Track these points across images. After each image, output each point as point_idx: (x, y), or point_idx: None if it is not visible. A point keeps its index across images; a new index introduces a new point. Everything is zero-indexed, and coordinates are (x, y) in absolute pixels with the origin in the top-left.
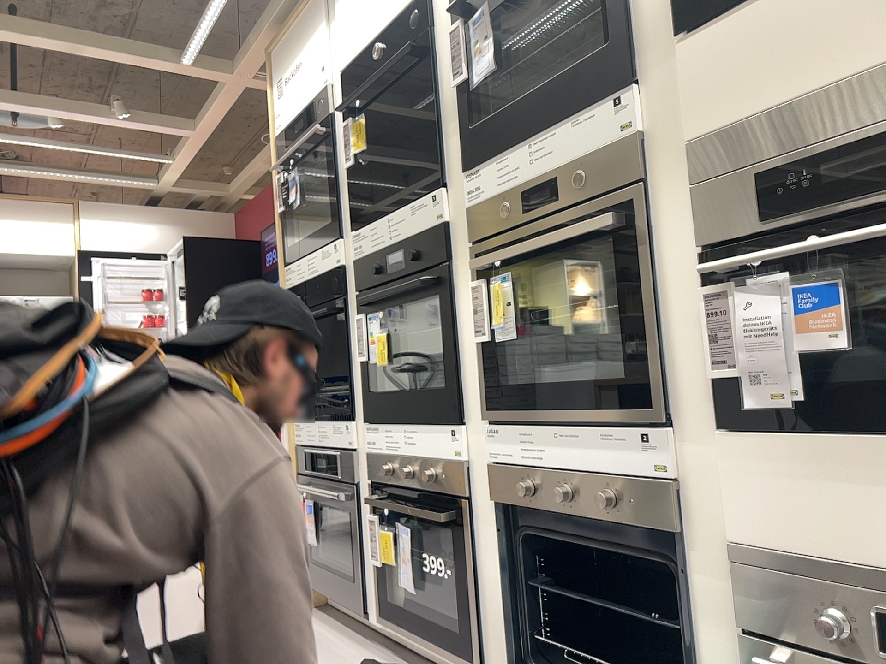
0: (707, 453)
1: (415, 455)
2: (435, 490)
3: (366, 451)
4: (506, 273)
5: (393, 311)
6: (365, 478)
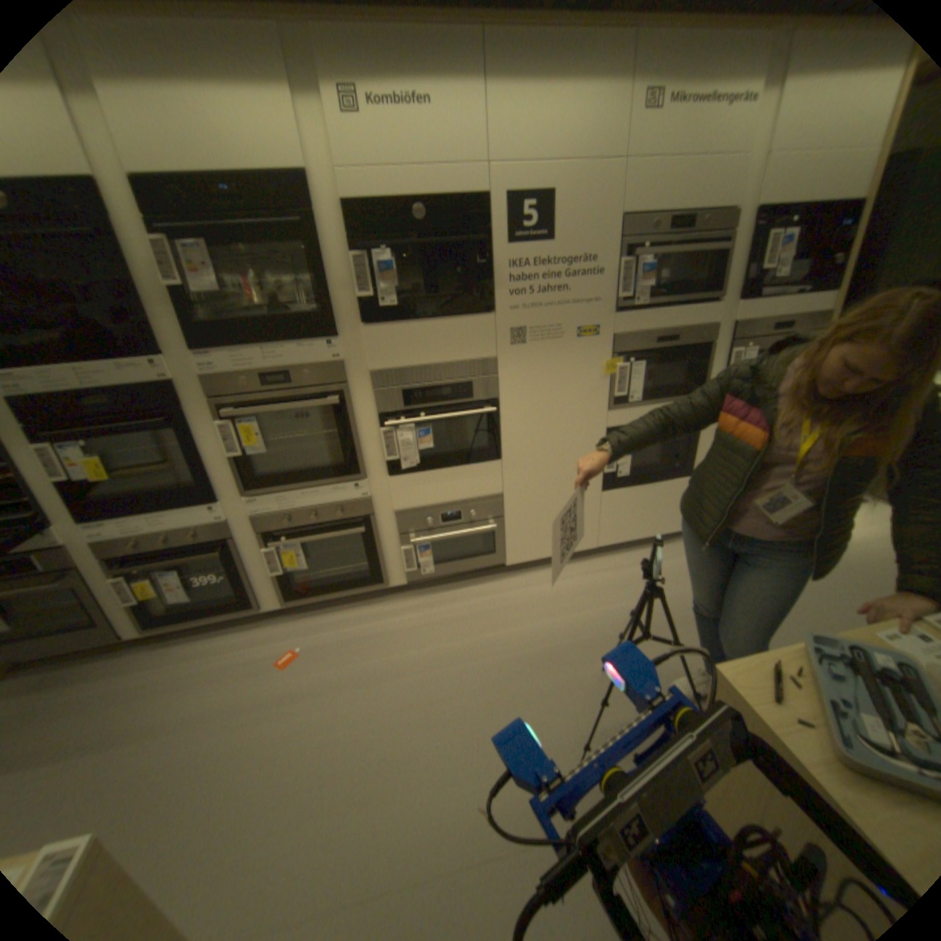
0: (380, 485)
1: (165, 531)
2: (195, 544)
3: (86, 544)
4: (249, 420)
5: (86, 439)
6: (84, 561)
